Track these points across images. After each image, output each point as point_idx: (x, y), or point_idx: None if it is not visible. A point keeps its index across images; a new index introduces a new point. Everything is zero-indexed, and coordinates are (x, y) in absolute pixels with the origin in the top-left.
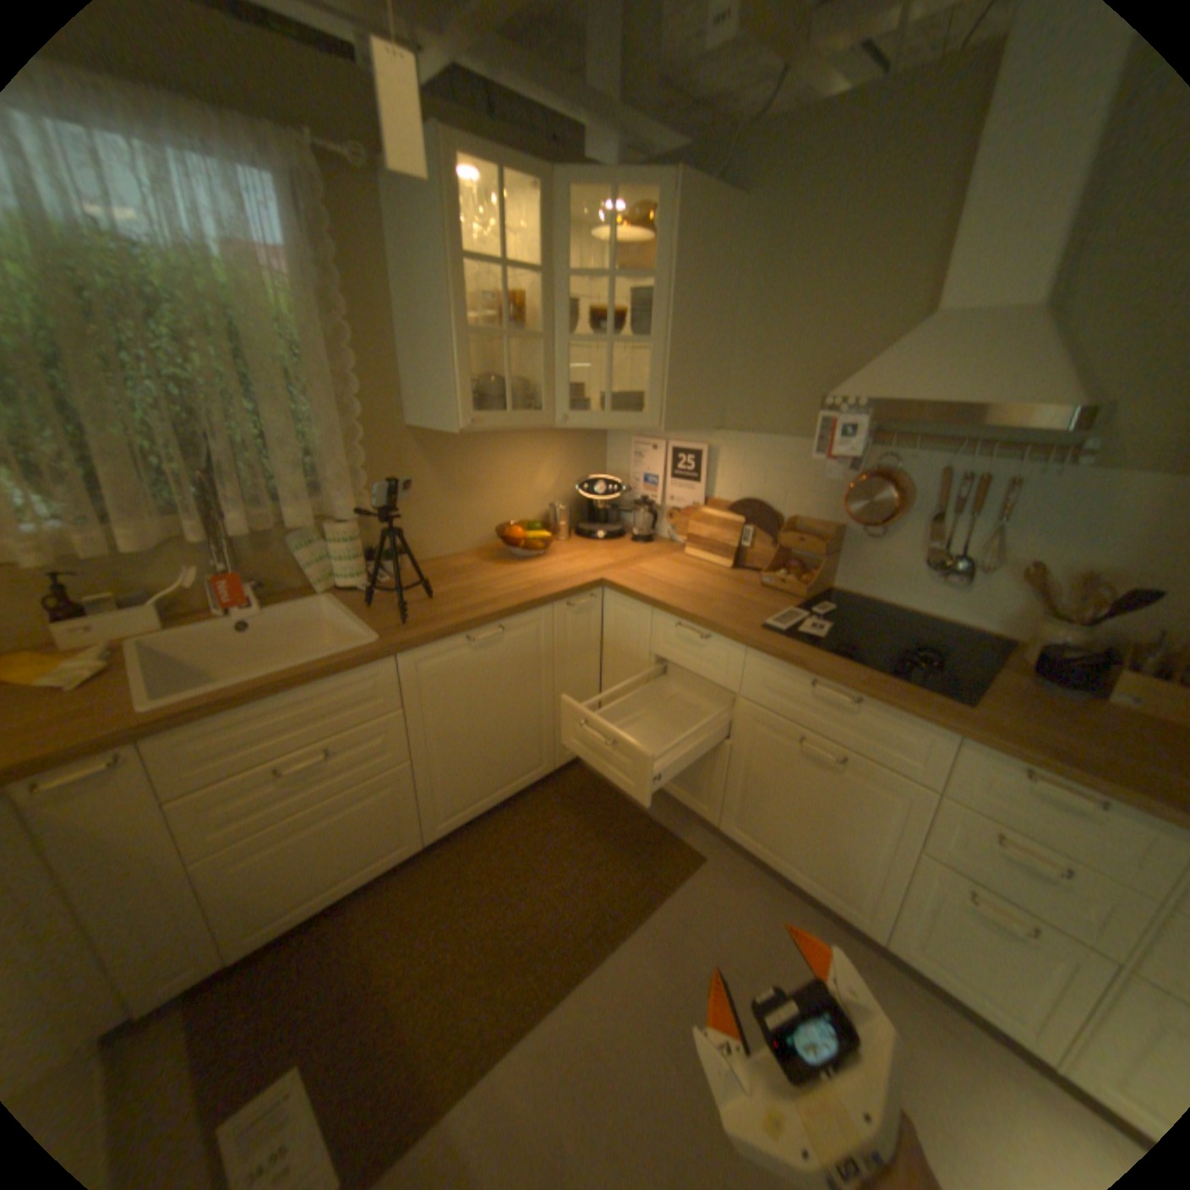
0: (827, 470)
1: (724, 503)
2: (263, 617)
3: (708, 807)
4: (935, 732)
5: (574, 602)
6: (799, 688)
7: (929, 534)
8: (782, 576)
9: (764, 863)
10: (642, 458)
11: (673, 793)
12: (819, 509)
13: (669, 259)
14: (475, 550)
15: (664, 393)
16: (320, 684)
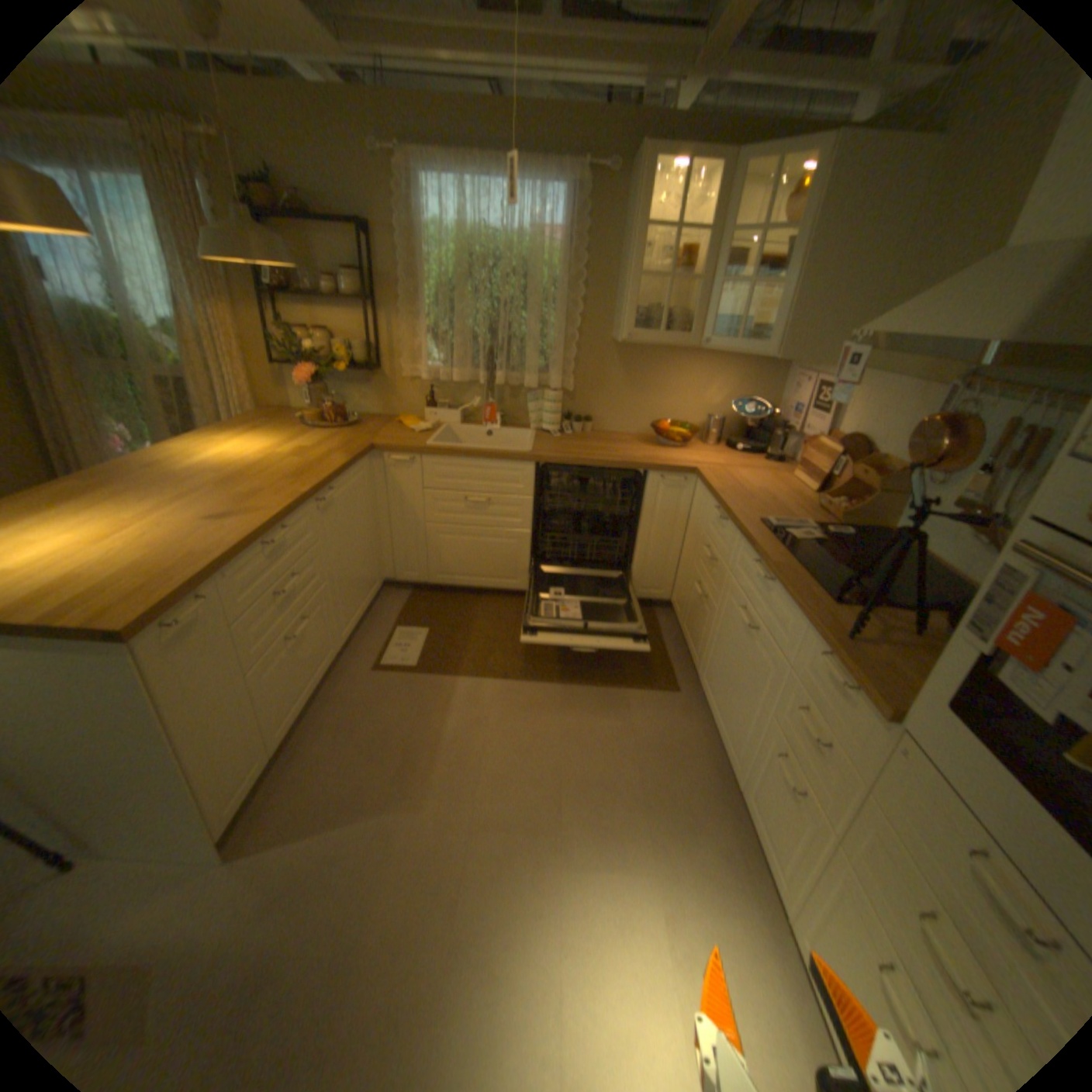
0: (924, 412)
1: (843, 436)
2: (499, 432)
3: (699, 658)
4: (799, 613)
5: (667, 477)
6: (753, 567)
7: (976, 486)
8: (839, 503)
9: (710, 709)
10: (799, 388)
11: (688, 644)
12: (907, 451)
13: (819, 210)
14: (641, 434)
15: (788, 326)
16: (494, 462)
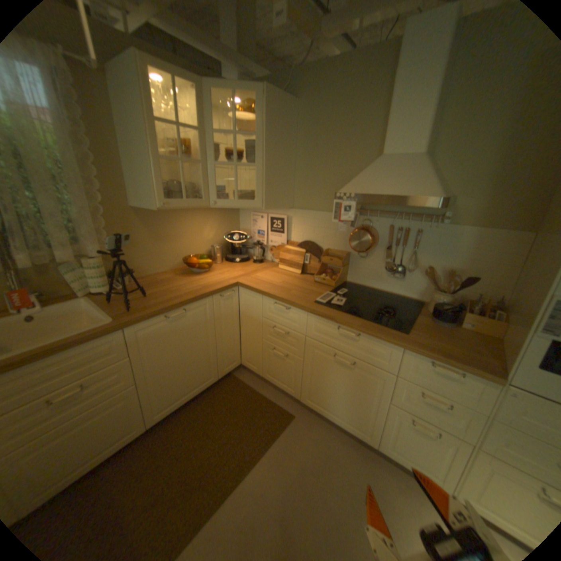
0: (340, 227)
1: (296, 243)
2: (43, 312)
3: (294, 390)
4: (392, 347)
5: (223, 294)
6: (332, 330)
7: (385, 255)
8: (323, 277)
9: (322, 415)
10: (256, 222)
11: (278, 385)
12: (338, 245)
13: (262, 126)
14: (172, 269)
15: (264, 191)
16: (75, 349)
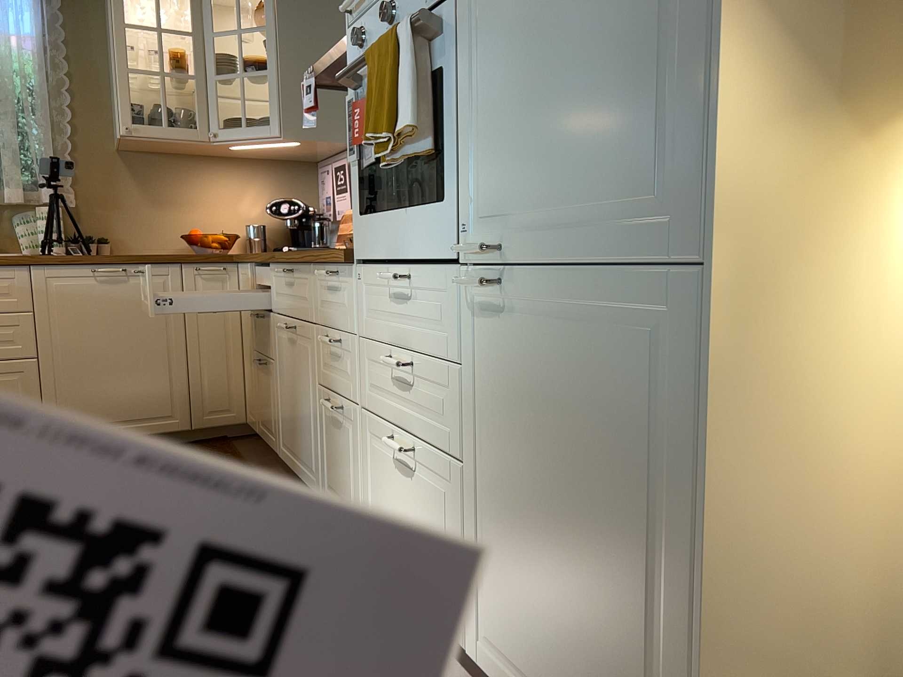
0: None
1: None
2: None
3: (274, 435)
4: (307, 271)
5: (202, 266)
6: (282, 281)
7: None
8: None
9: (291, 469)
10: (323, 181)
11: (266, 437)
12: None
13: (277, 15)
14: (175, 253)
15: (281, 107)
16: None
